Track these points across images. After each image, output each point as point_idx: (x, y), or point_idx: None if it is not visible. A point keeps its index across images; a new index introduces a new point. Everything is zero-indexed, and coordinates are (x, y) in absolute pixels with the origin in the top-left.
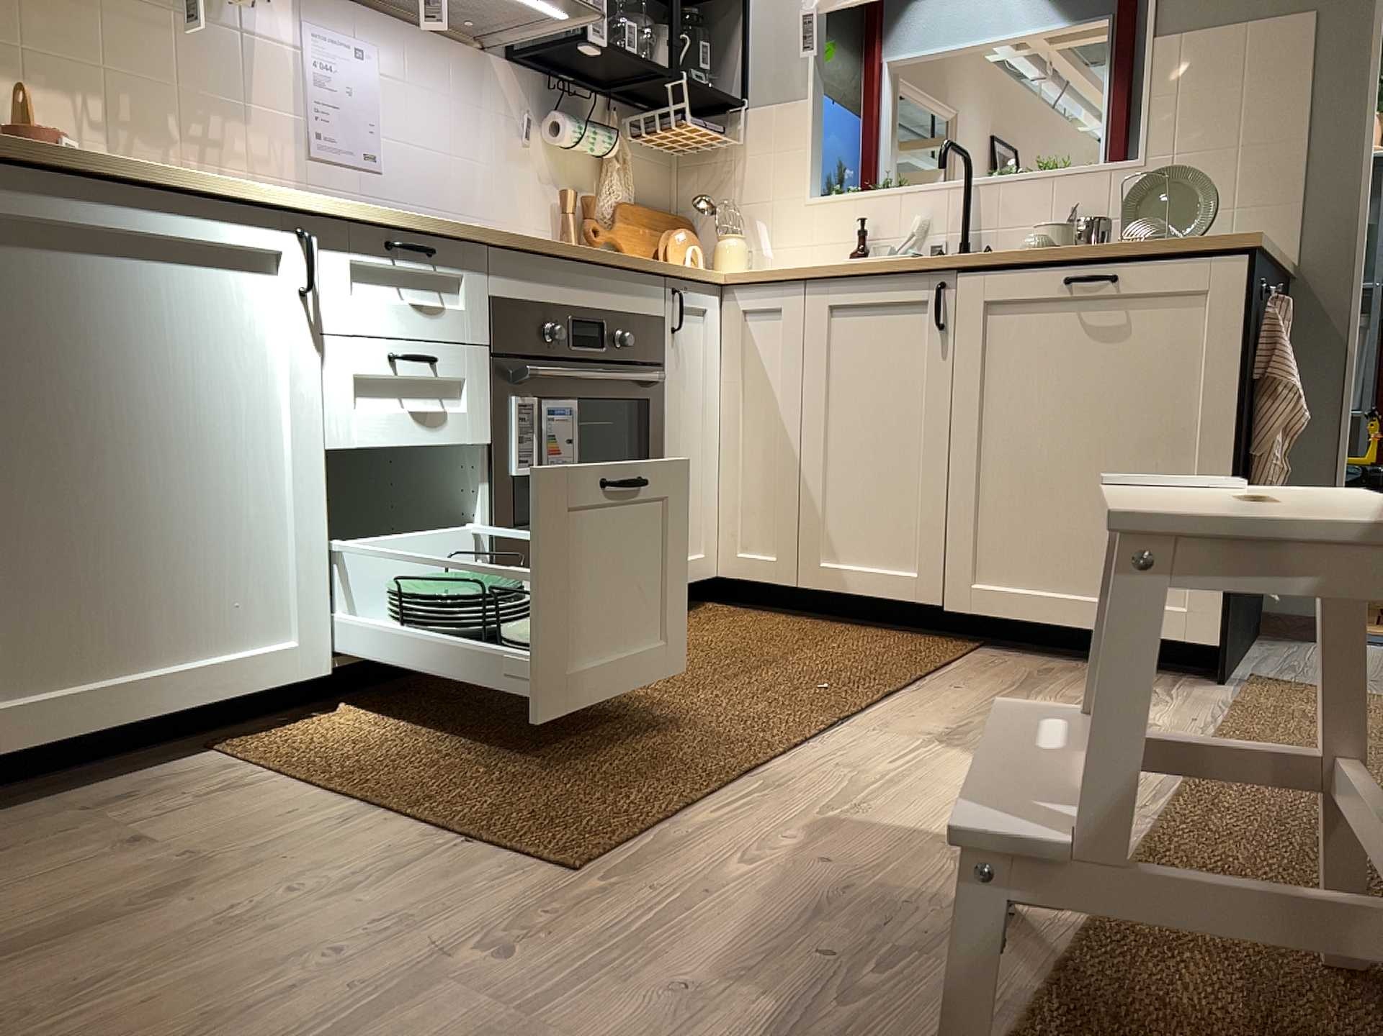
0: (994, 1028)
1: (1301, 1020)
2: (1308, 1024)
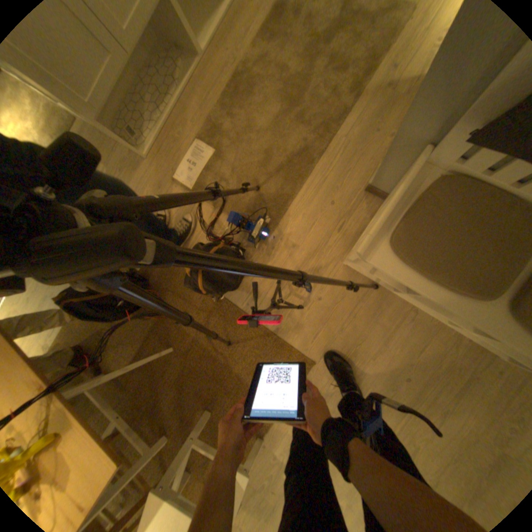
0: (247, 470)
1: (200, 464)
2: (200, 463)
